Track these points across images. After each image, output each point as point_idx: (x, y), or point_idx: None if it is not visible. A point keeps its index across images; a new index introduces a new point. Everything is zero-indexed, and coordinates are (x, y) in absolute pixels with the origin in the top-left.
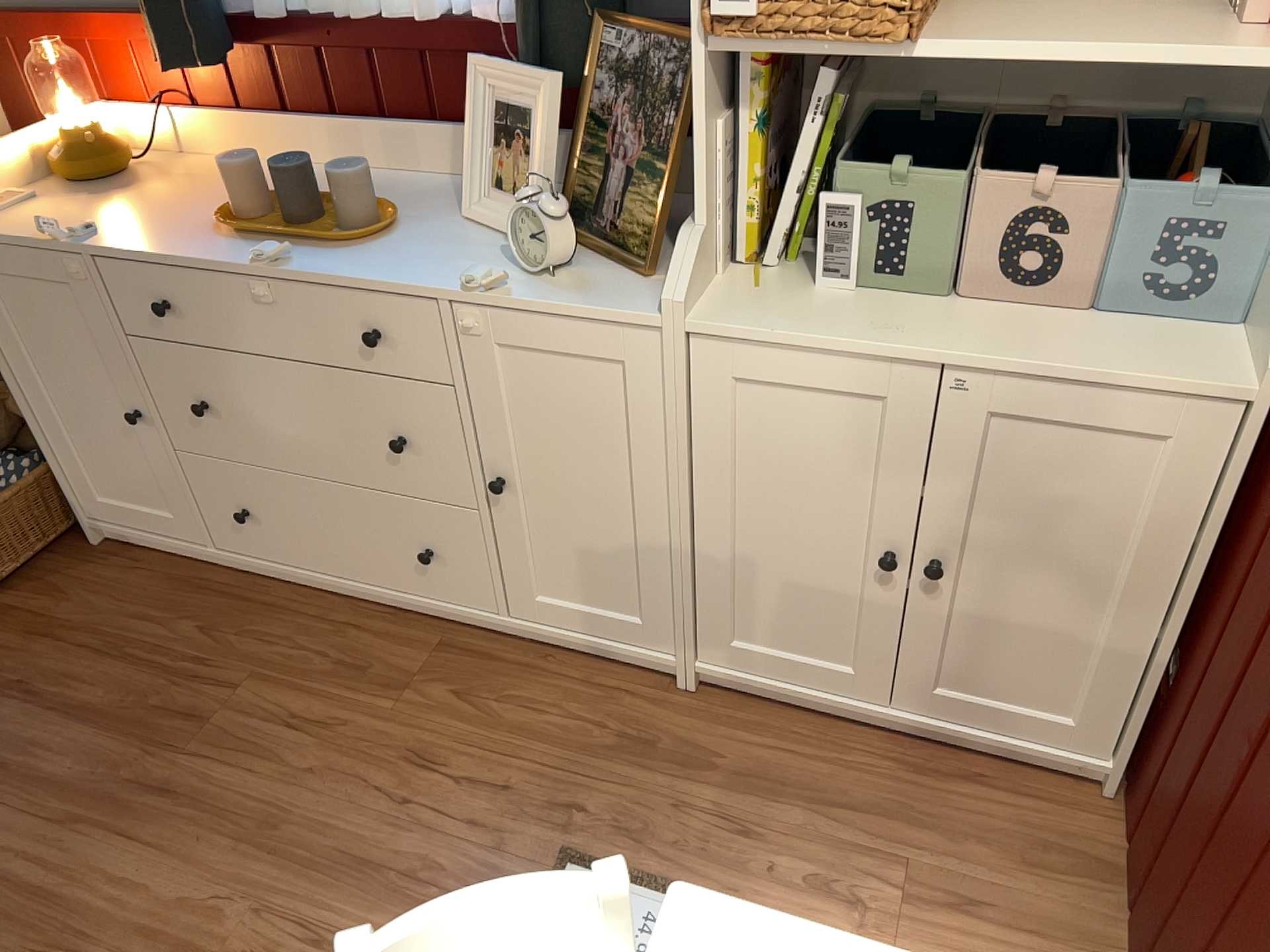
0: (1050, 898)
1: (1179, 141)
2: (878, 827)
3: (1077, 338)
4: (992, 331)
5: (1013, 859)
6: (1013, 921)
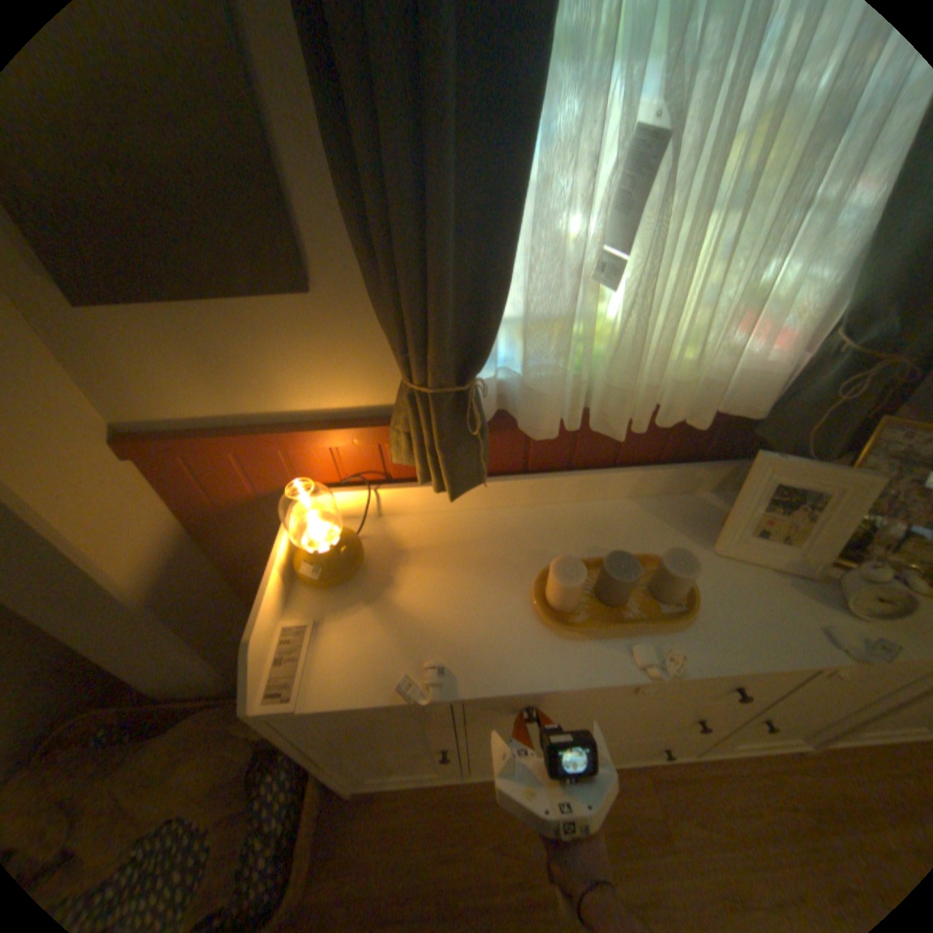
0: None
1: None
2: None
3: None
4: None
5: None
6: None
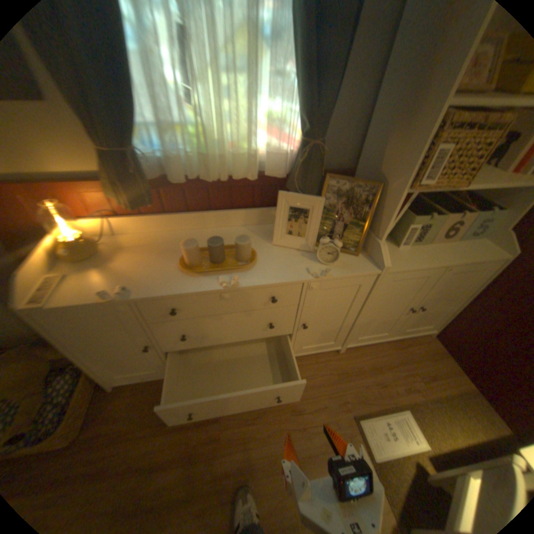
0: (446, 369)
1: (463, 193)
2: (407, 370)
3: (467, 250)
4: (450, 252)
5: (434, 364)
6: (446, 379)
